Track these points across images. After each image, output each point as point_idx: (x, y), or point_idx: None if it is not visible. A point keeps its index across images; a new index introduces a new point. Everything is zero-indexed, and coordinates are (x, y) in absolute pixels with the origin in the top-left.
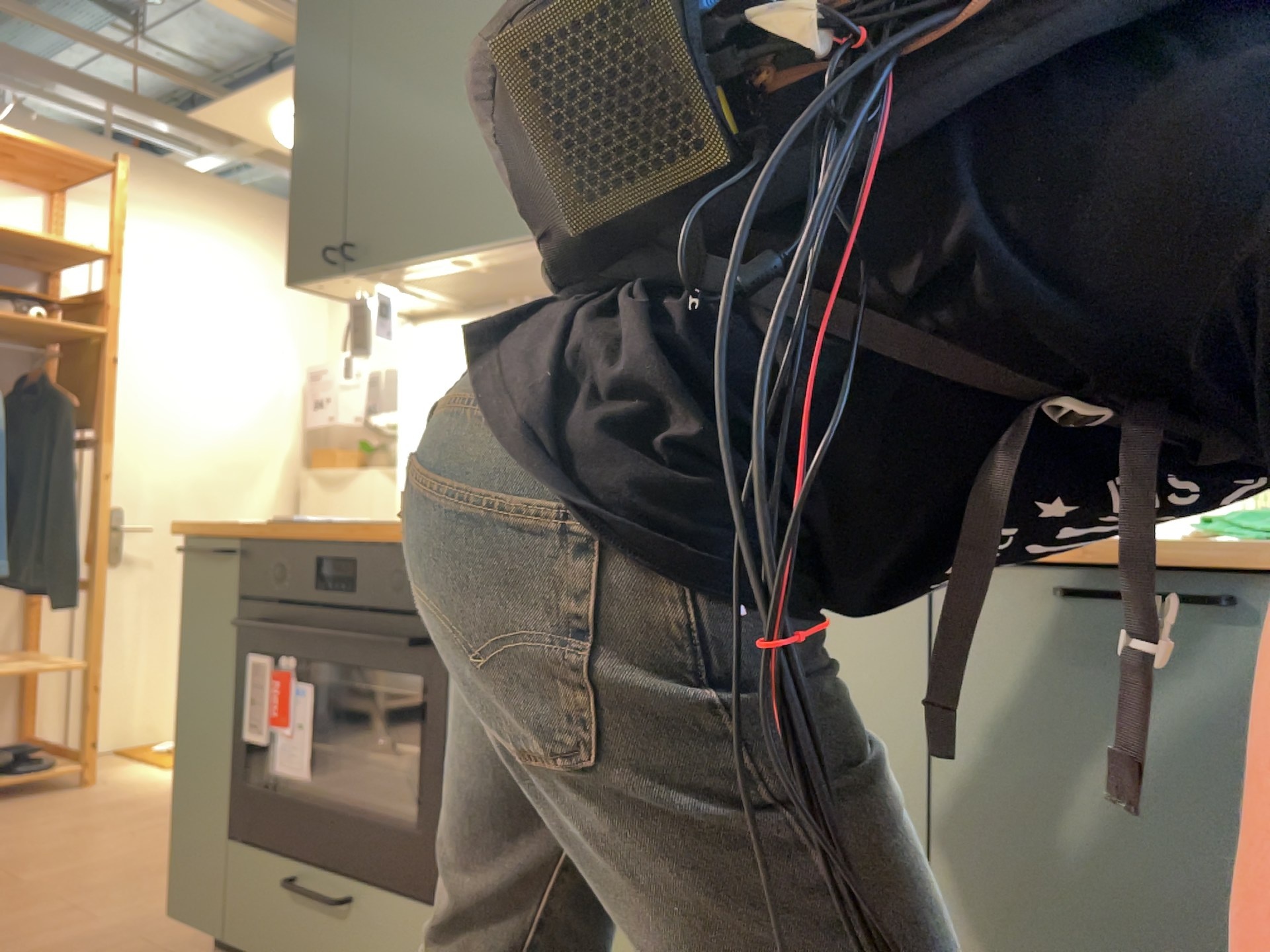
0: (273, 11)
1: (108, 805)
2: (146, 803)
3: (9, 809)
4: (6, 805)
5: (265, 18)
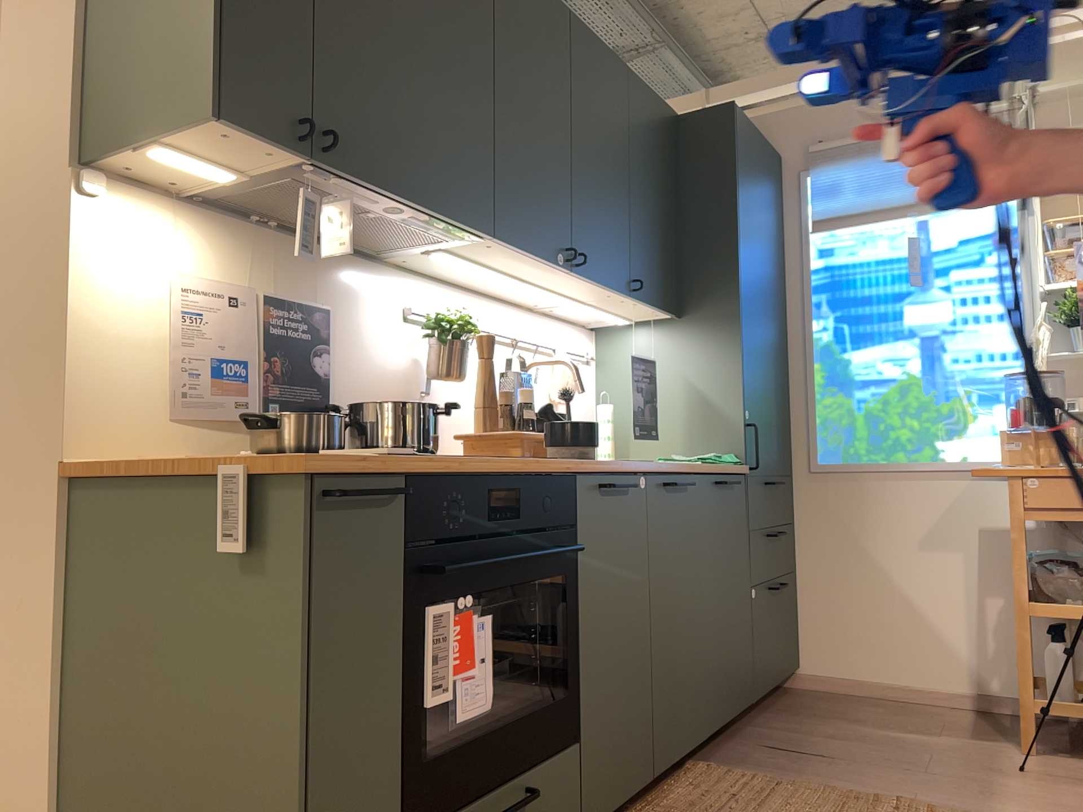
0: None
1: None
2: None
3: None
4: None
5: None
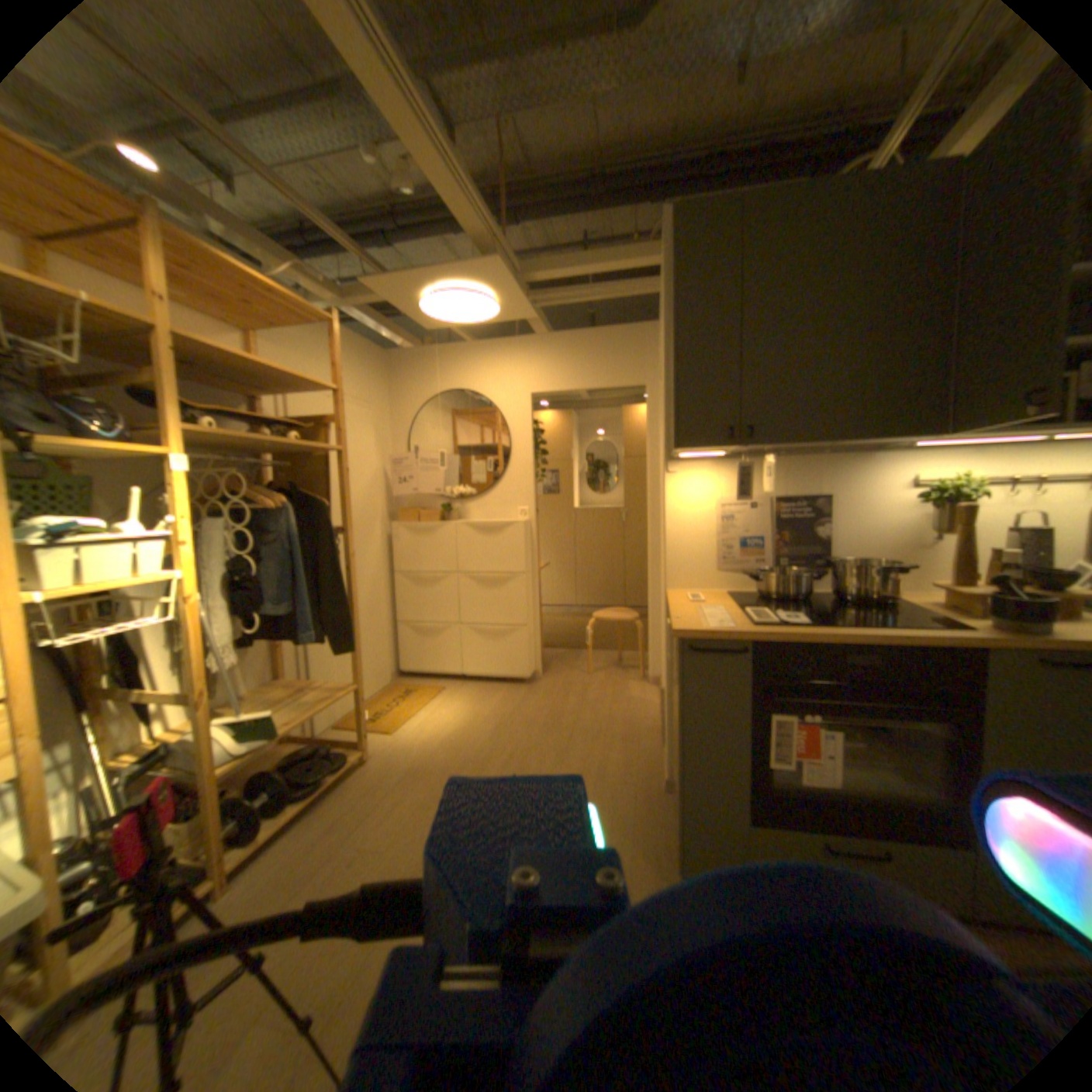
0: (482, 208)
1: (408, 775)
2: (429, 766)
3: (345, 797)
4: (337, 794)
5: (475, 213)
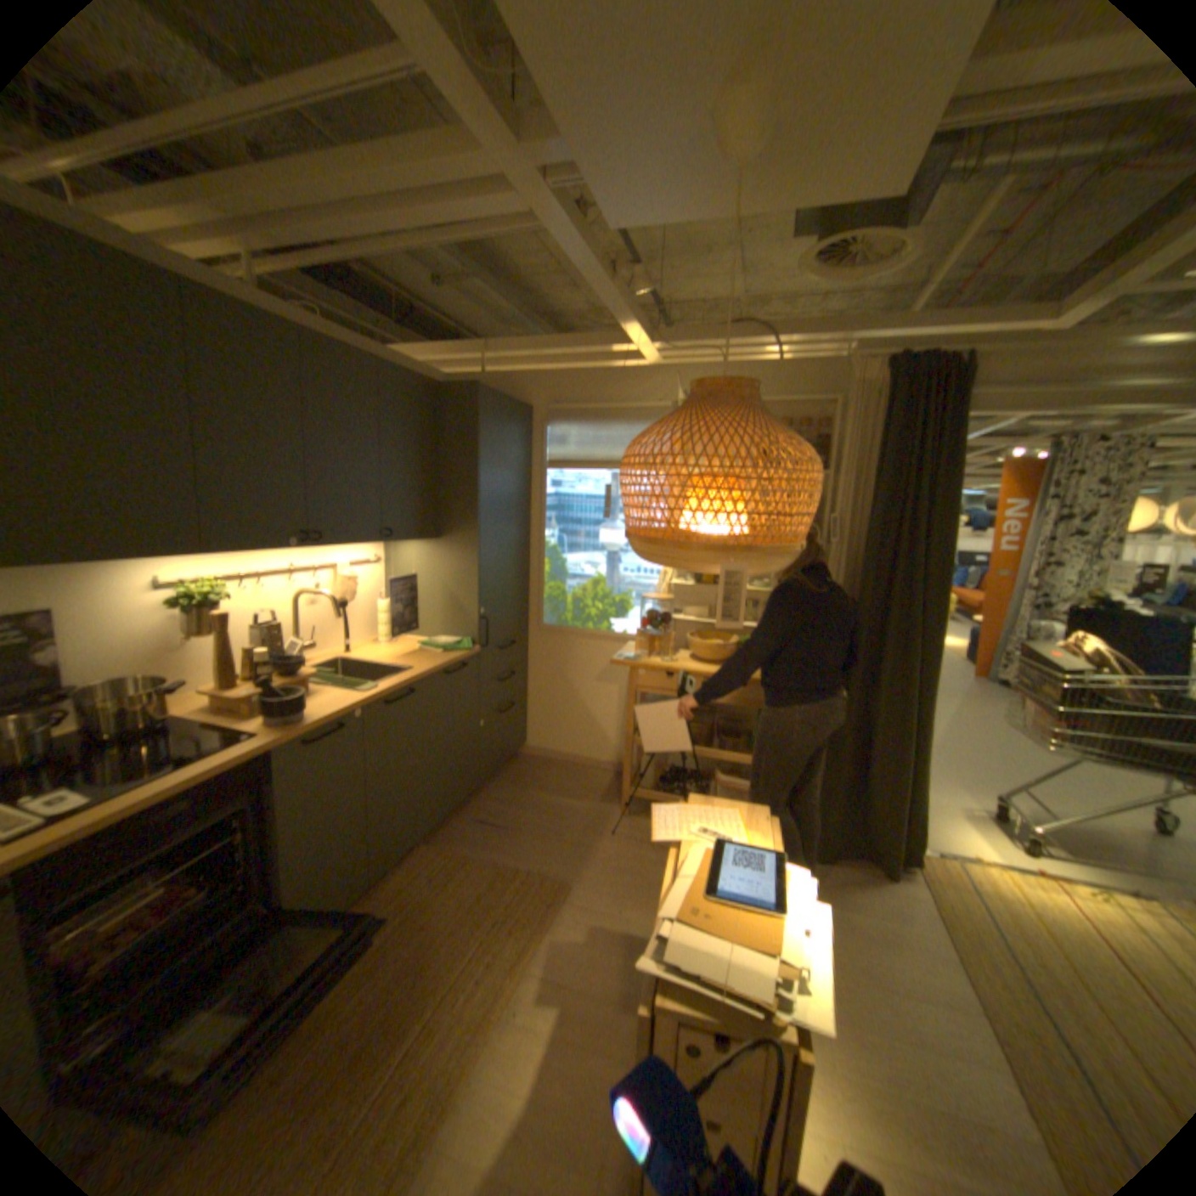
0: None
1: None
2: None
3: None
4: None
5: None
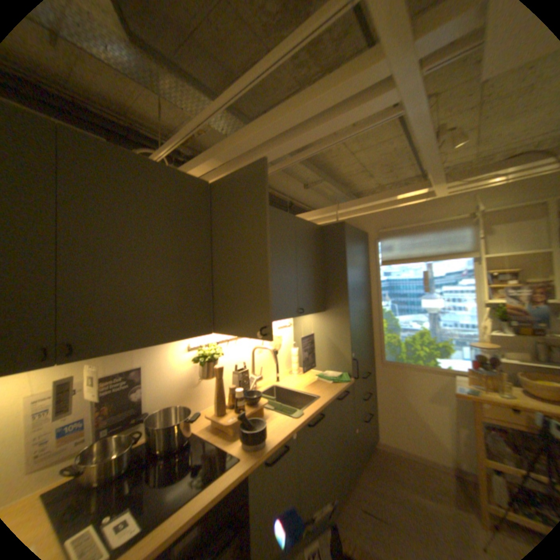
0: None
1: None
2: None
3: None
4: None
5: None
